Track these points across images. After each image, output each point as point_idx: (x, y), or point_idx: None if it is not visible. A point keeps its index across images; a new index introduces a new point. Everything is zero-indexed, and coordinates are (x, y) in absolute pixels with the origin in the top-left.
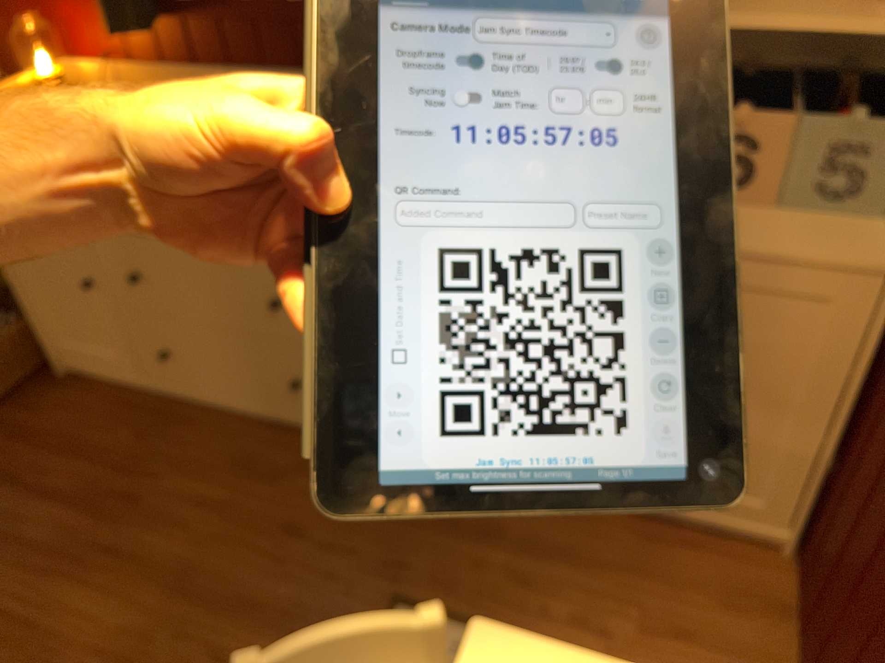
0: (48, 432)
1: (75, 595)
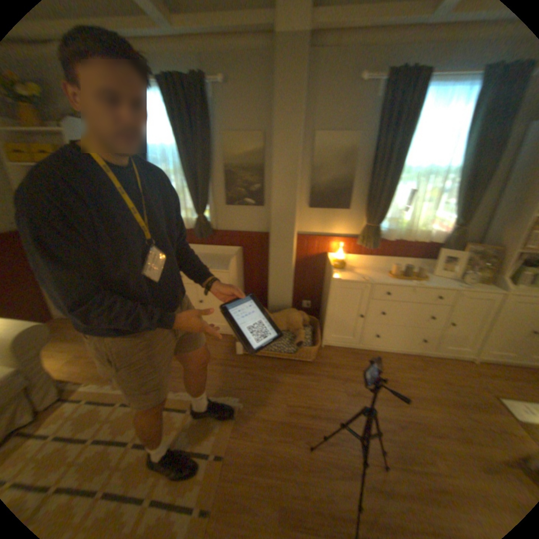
0: (342, 365)
1: (415, 412)
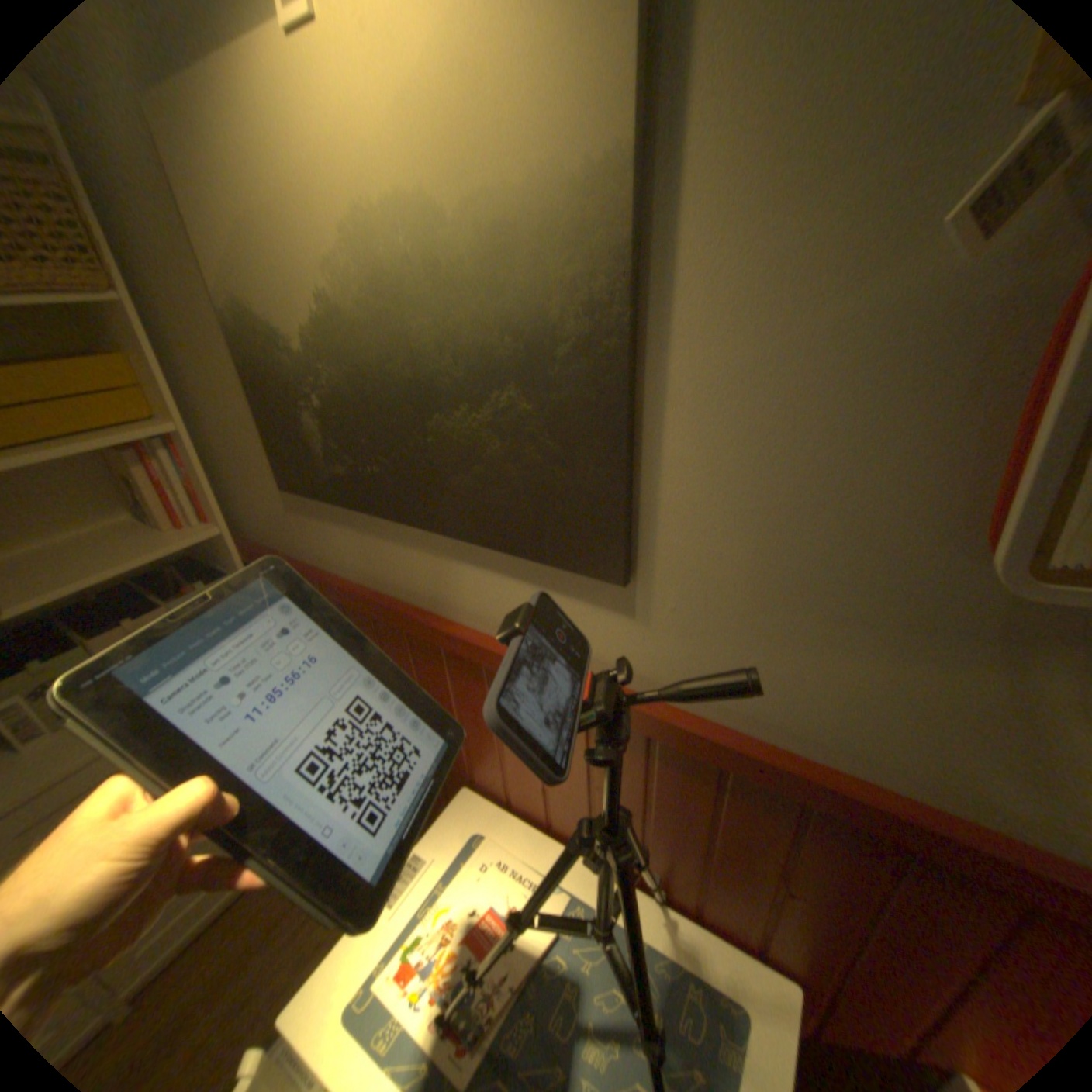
0: None
1: None
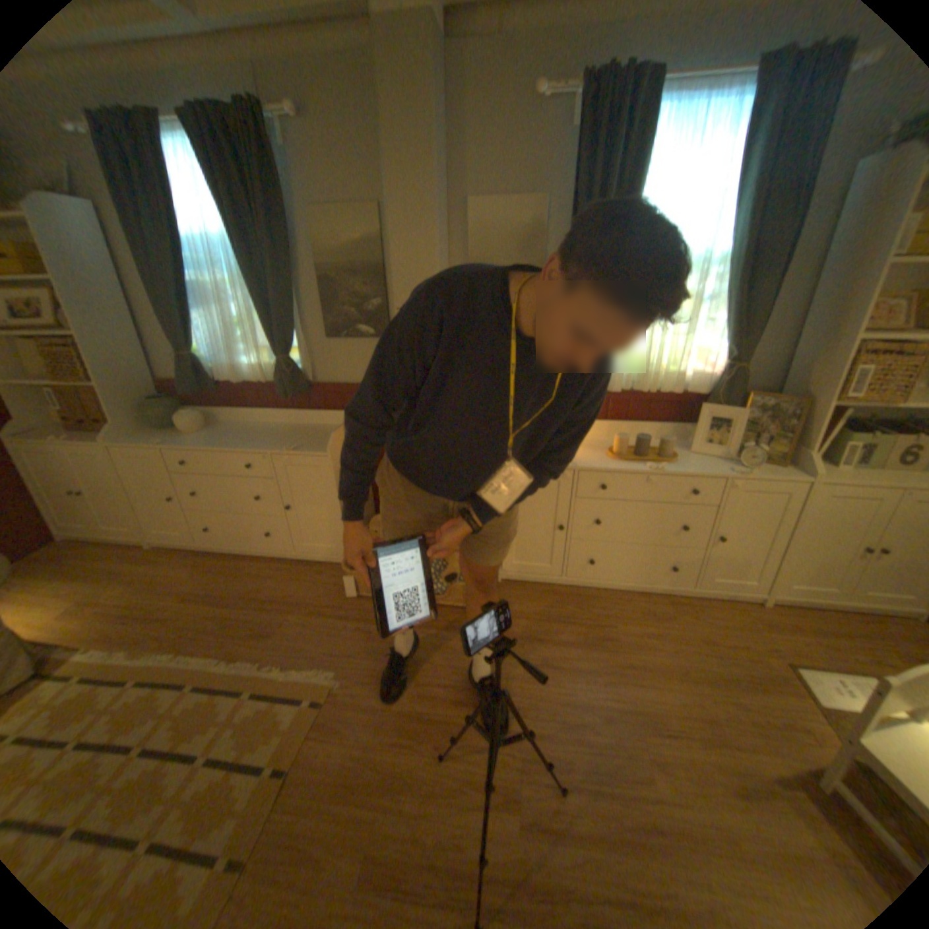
0: (527, 613)
1: (639, 693)
